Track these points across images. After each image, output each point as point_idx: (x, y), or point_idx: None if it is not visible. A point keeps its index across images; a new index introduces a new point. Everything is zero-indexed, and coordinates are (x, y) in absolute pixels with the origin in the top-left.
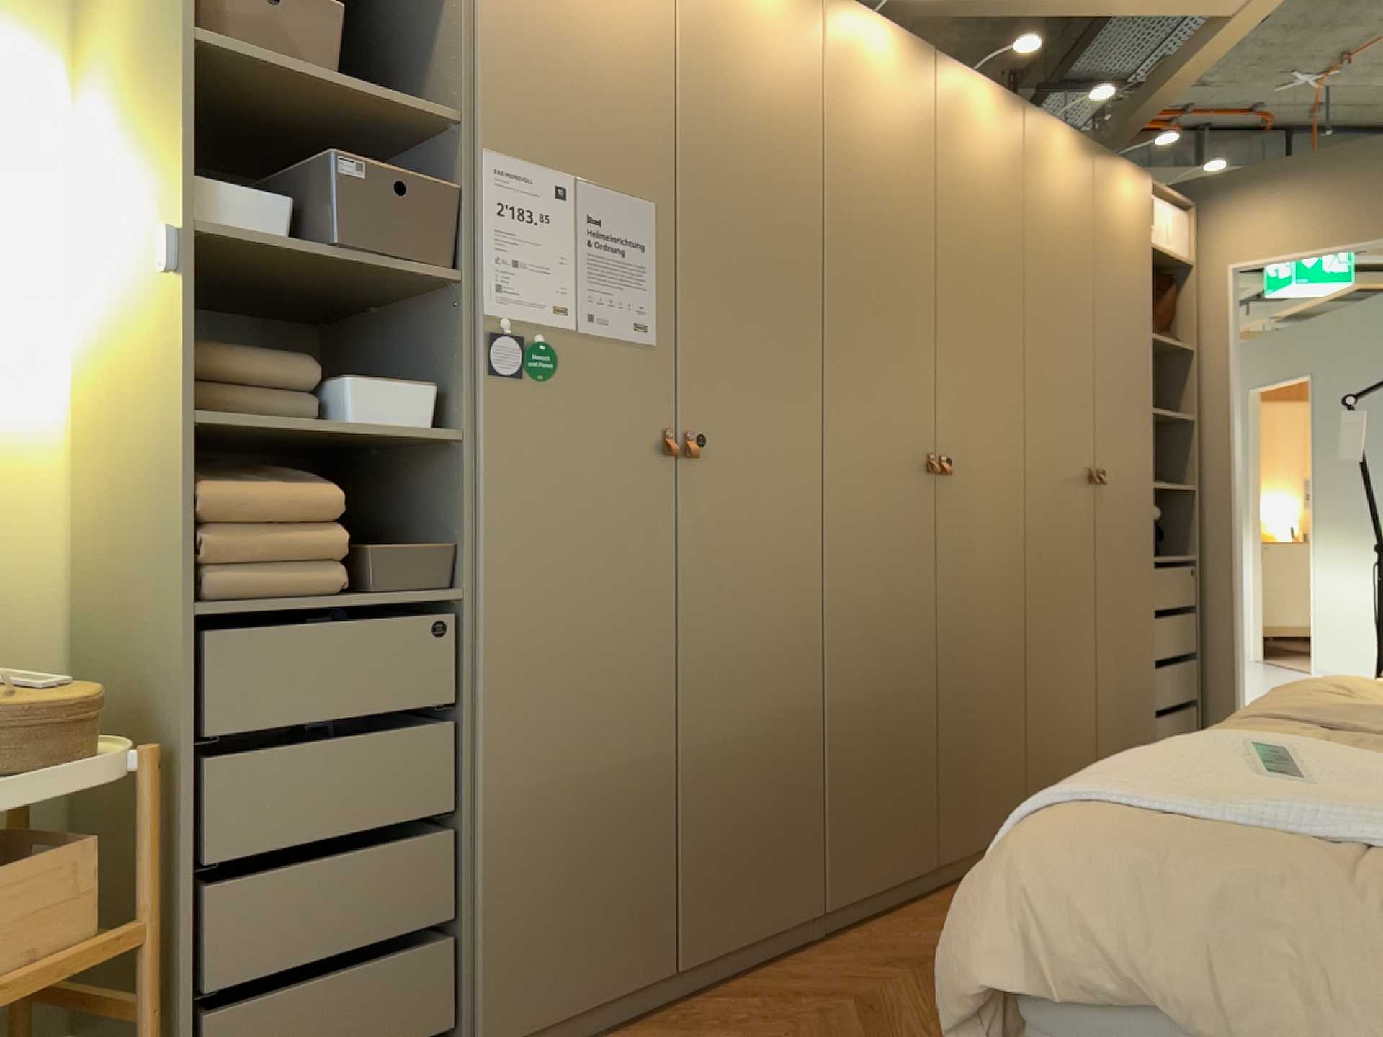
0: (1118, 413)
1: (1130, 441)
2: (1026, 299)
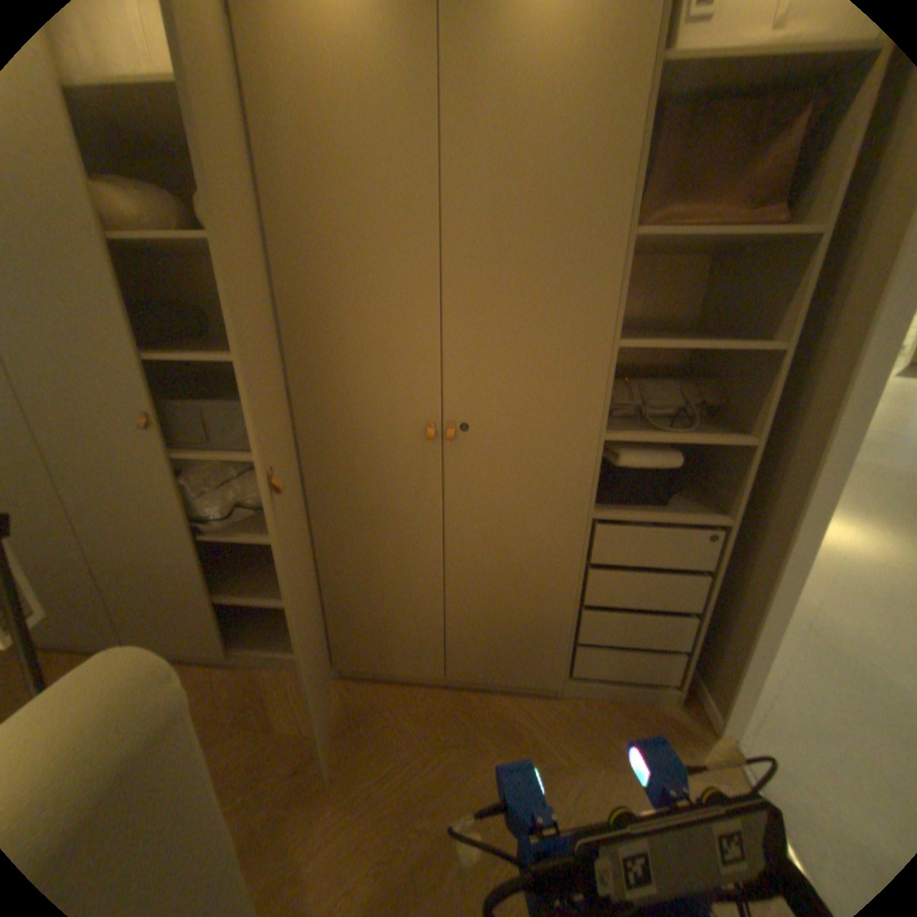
0: (499, 360)
1: (531, 394)
2: (261, 244)
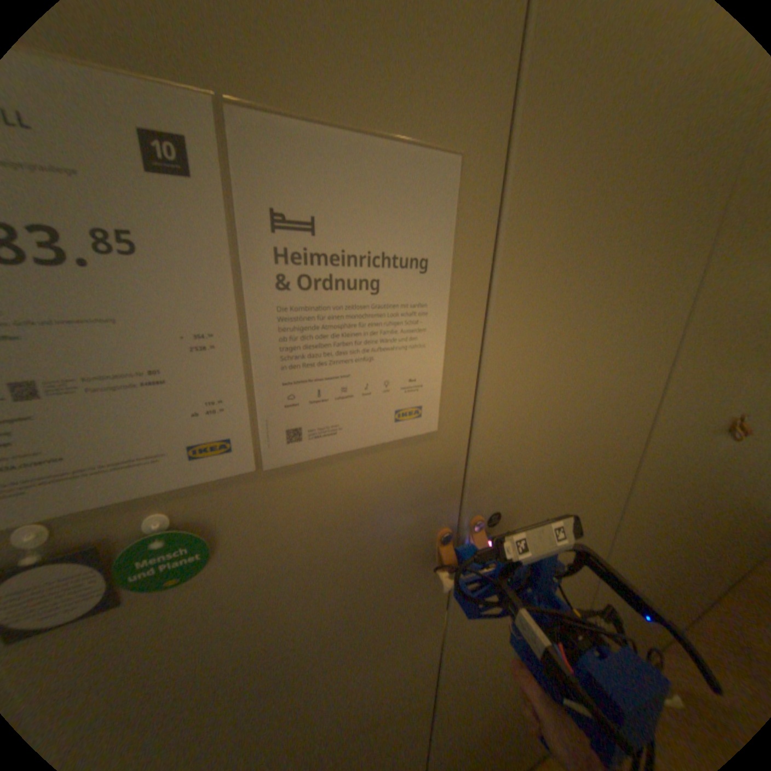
0: None
1: None
2: None
